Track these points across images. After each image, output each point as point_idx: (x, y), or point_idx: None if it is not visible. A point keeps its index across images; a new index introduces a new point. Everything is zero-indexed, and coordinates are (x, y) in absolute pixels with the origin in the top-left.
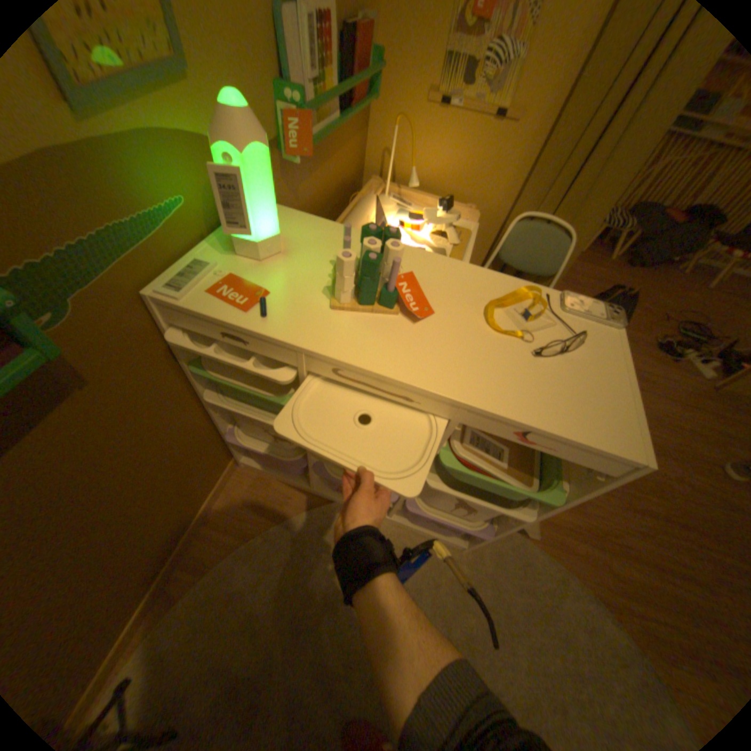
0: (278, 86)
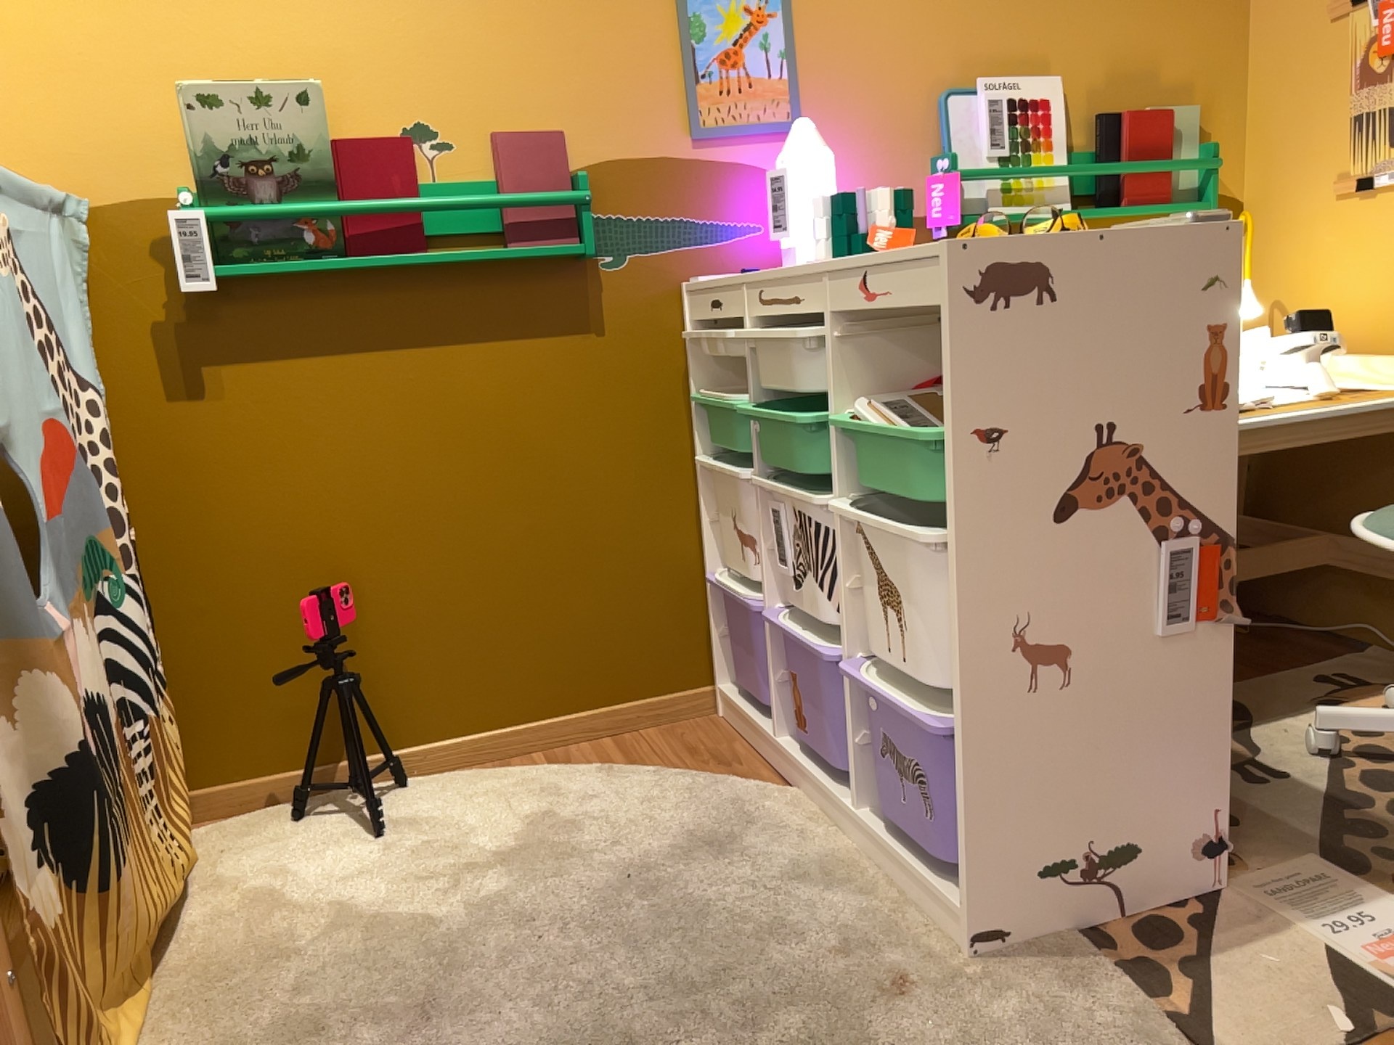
0: (930, 161)
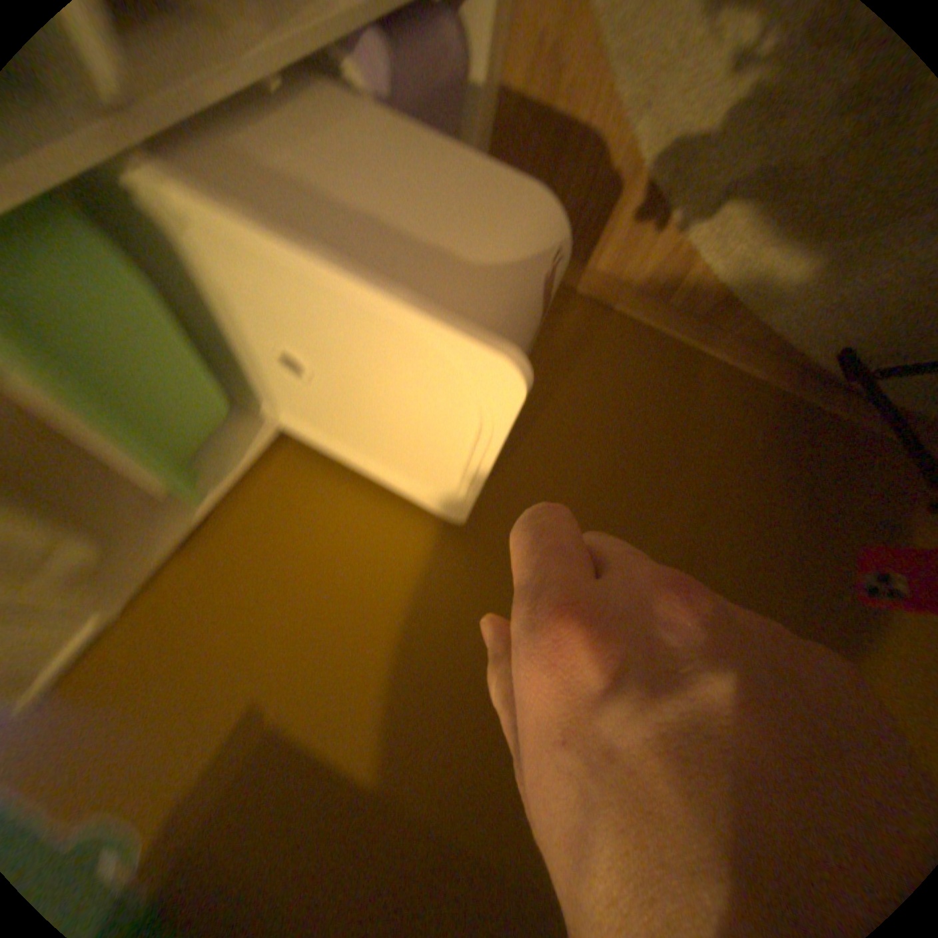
0: None
